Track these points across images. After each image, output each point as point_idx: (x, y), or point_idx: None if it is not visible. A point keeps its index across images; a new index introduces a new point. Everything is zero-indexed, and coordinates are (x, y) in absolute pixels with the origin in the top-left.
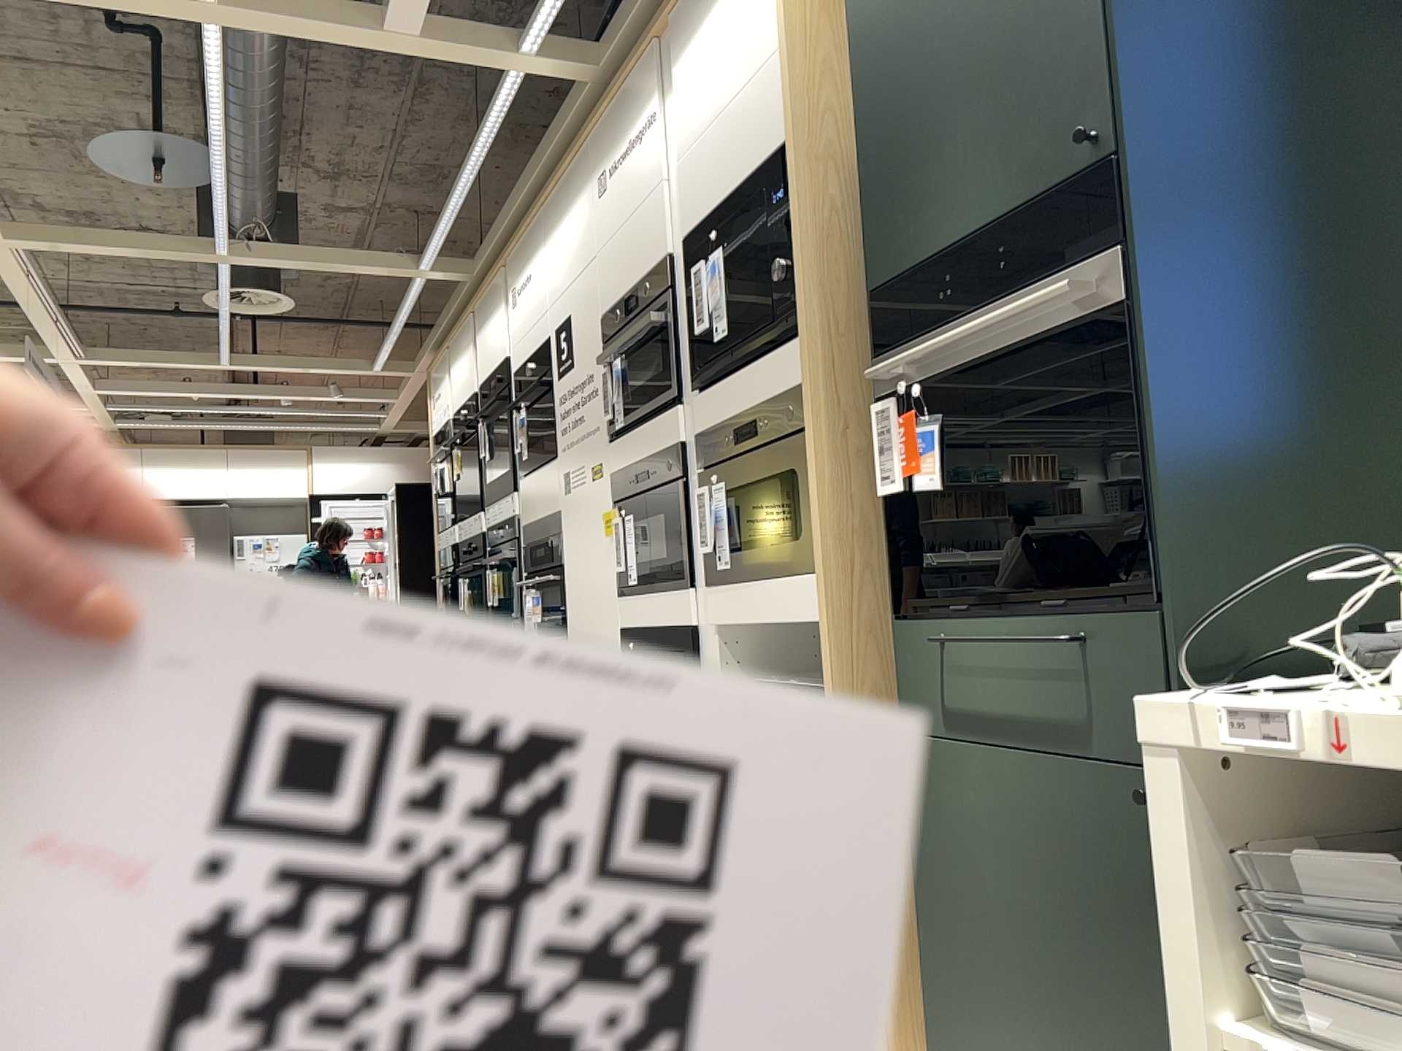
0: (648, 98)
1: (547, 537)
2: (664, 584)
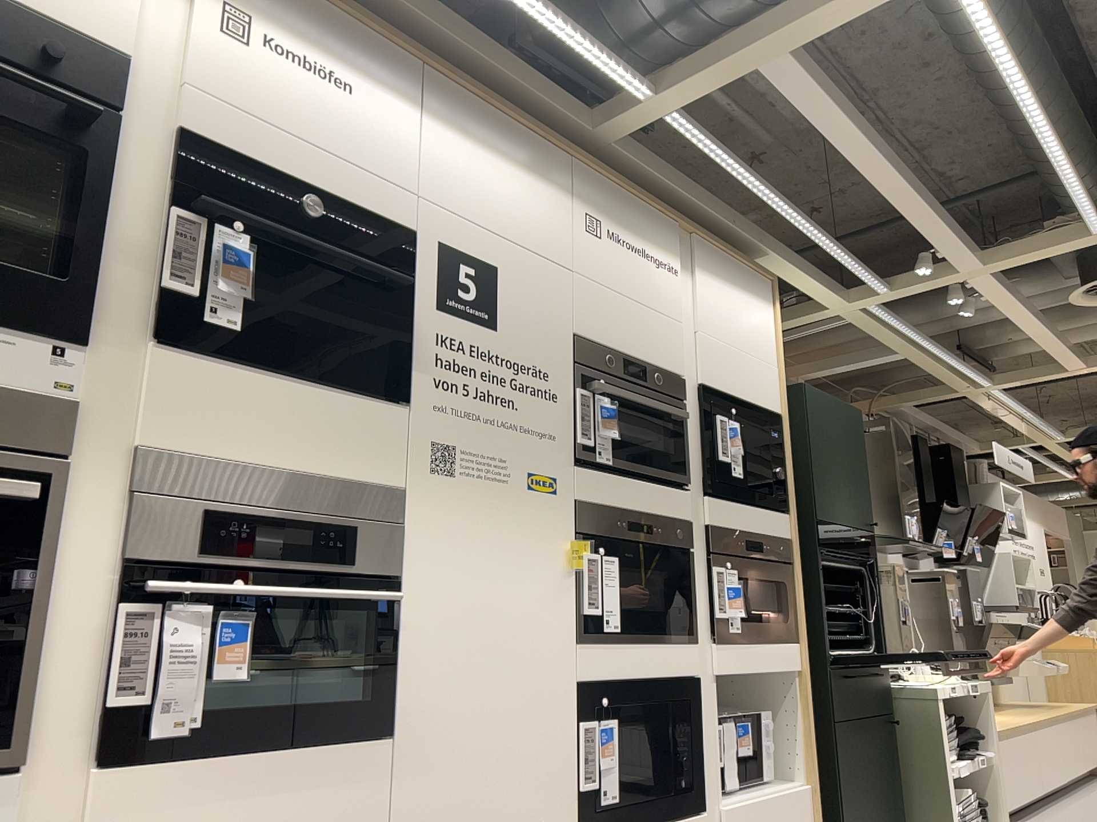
0: (668, 248)
1: (330, 513)
2: (660, 635)
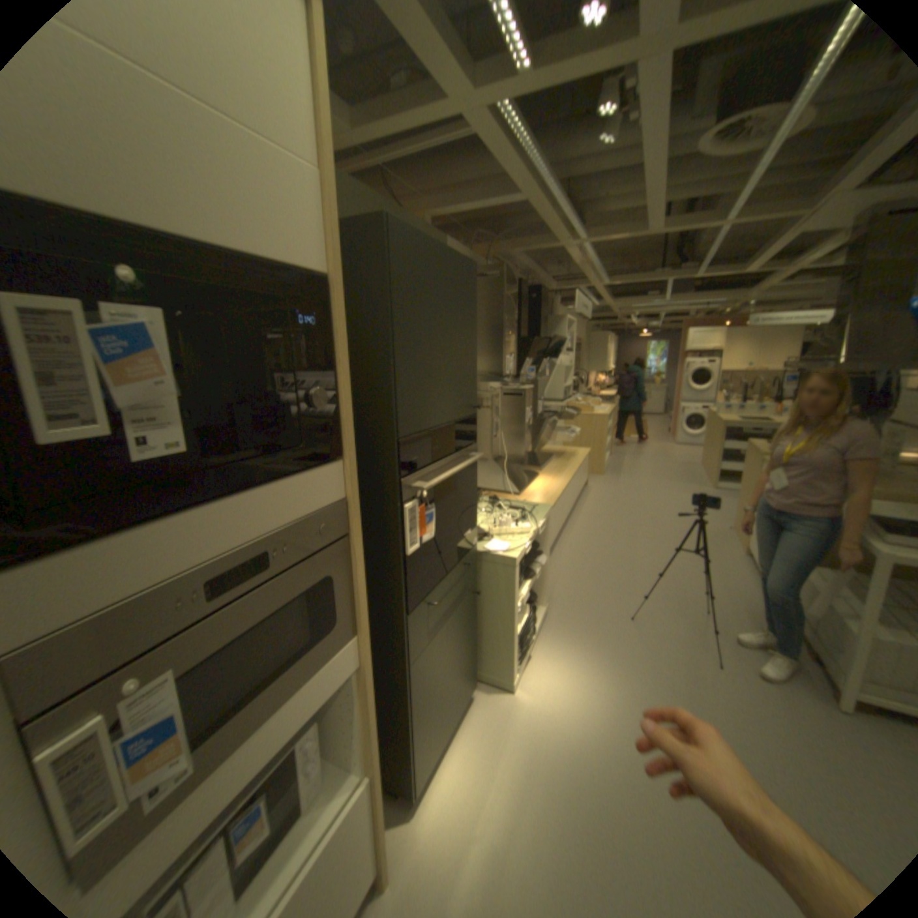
0: None
1: None
2: None
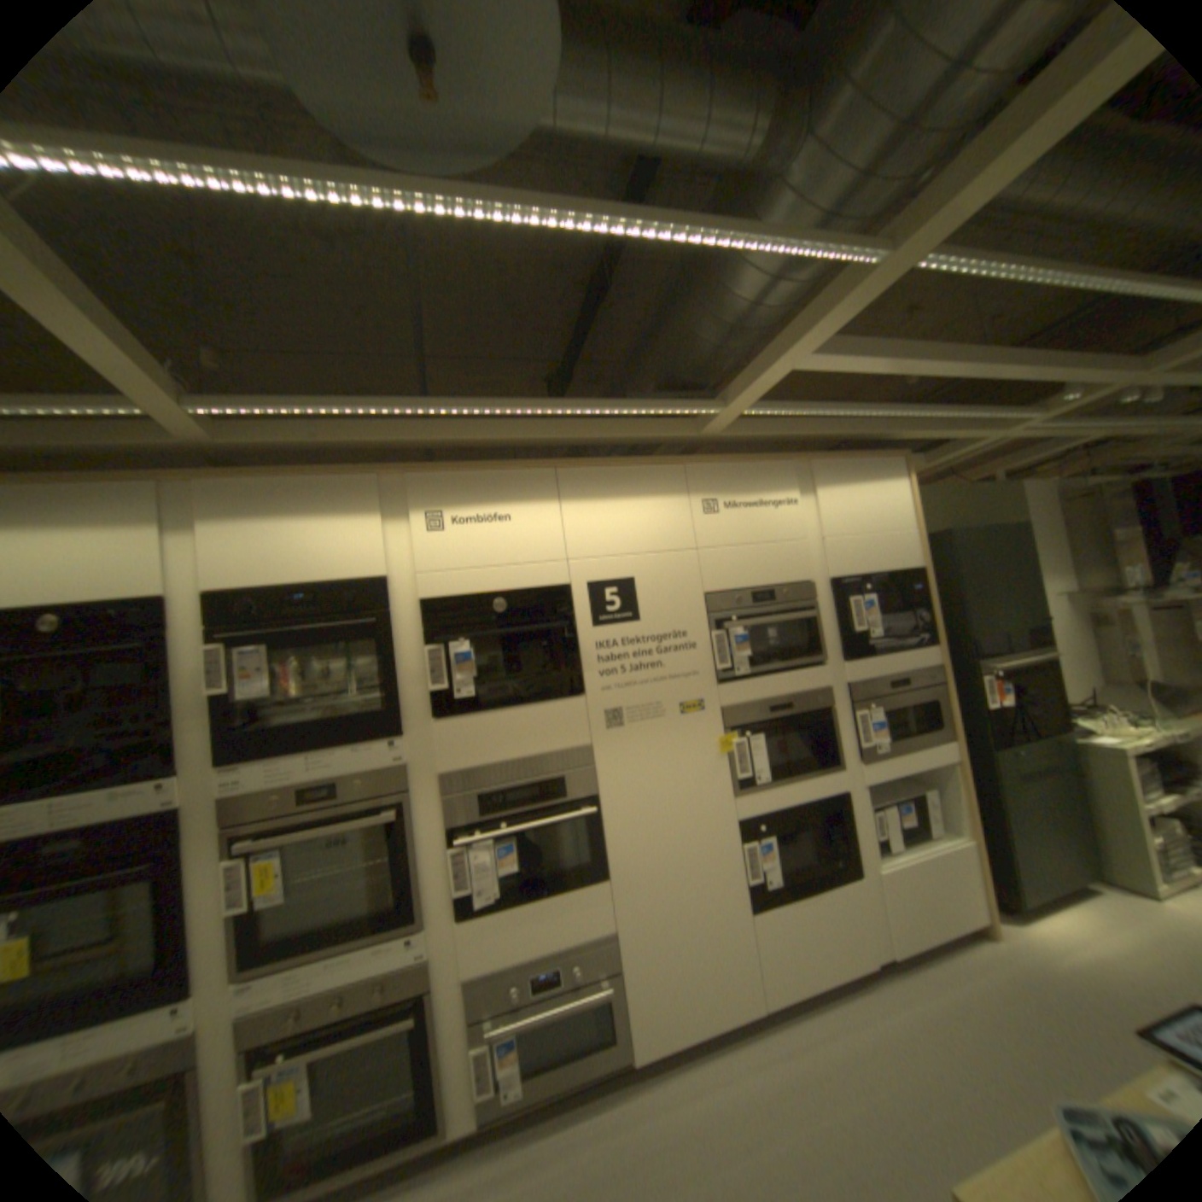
0: (785, 487)
1: (547, 774)
2: (808, 775)
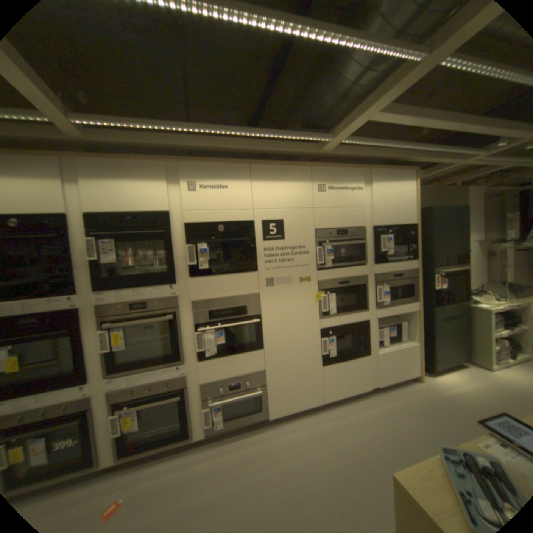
0: (357, 181)
1: (239, 304)
2: (352, 311)
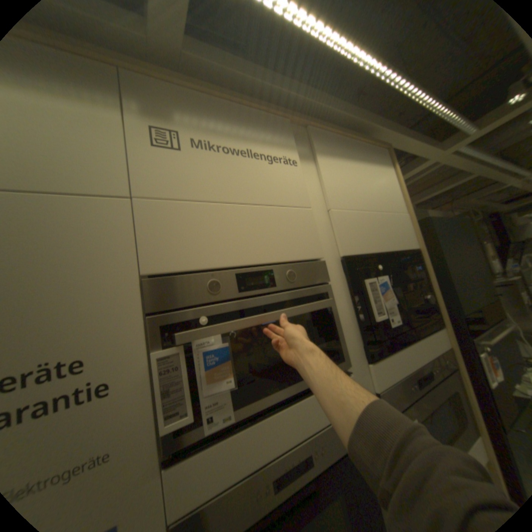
0: (281, 142)
1: None
2: None
